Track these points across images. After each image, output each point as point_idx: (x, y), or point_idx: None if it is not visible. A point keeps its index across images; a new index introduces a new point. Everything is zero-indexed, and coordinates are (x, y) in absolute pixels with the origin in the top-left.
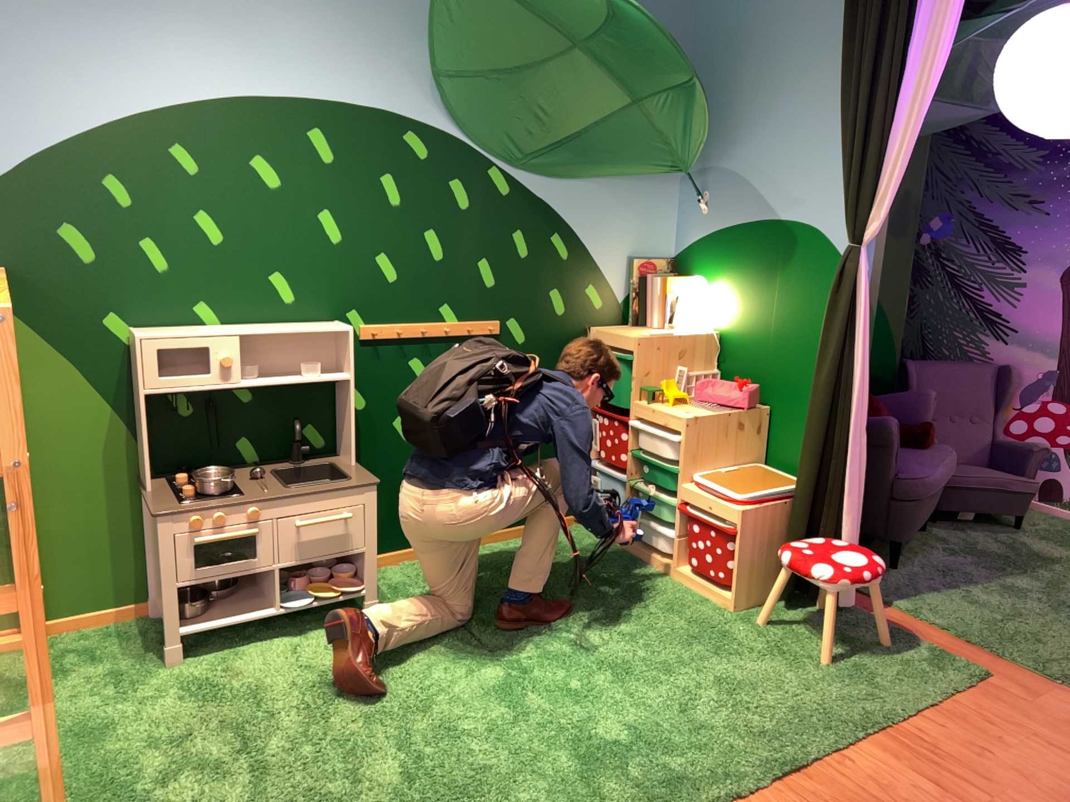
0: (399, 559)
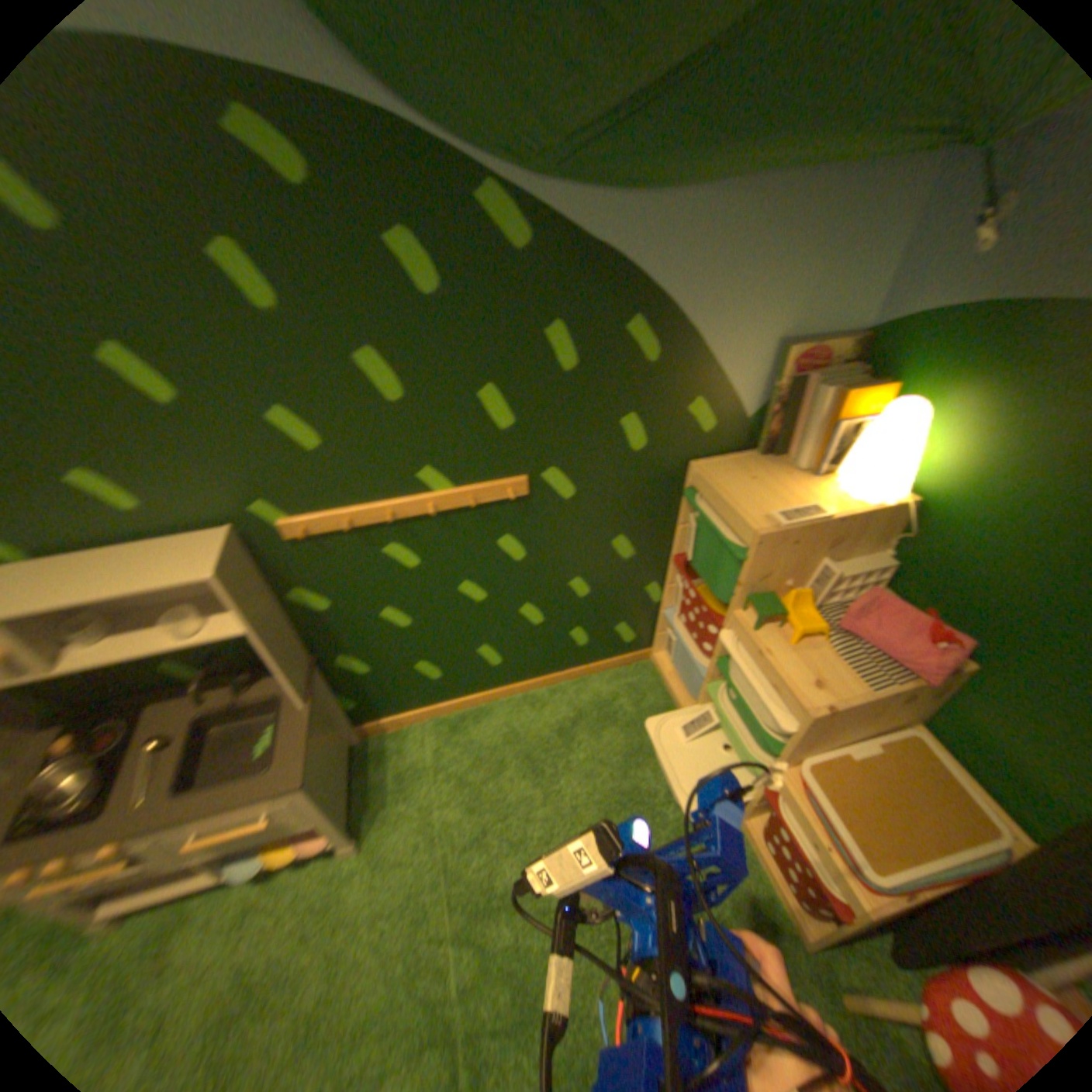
0: (426, 718)
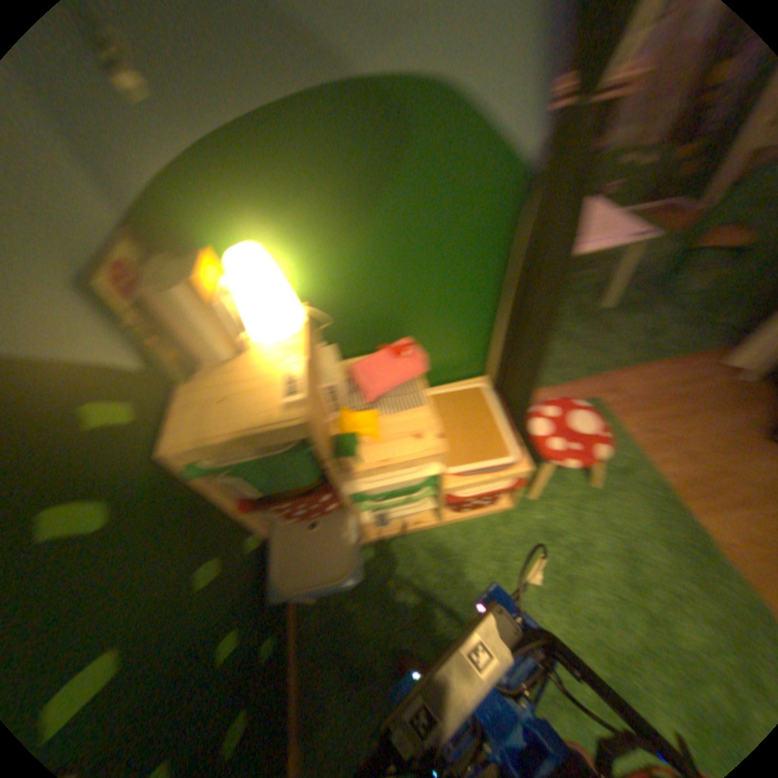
0: None
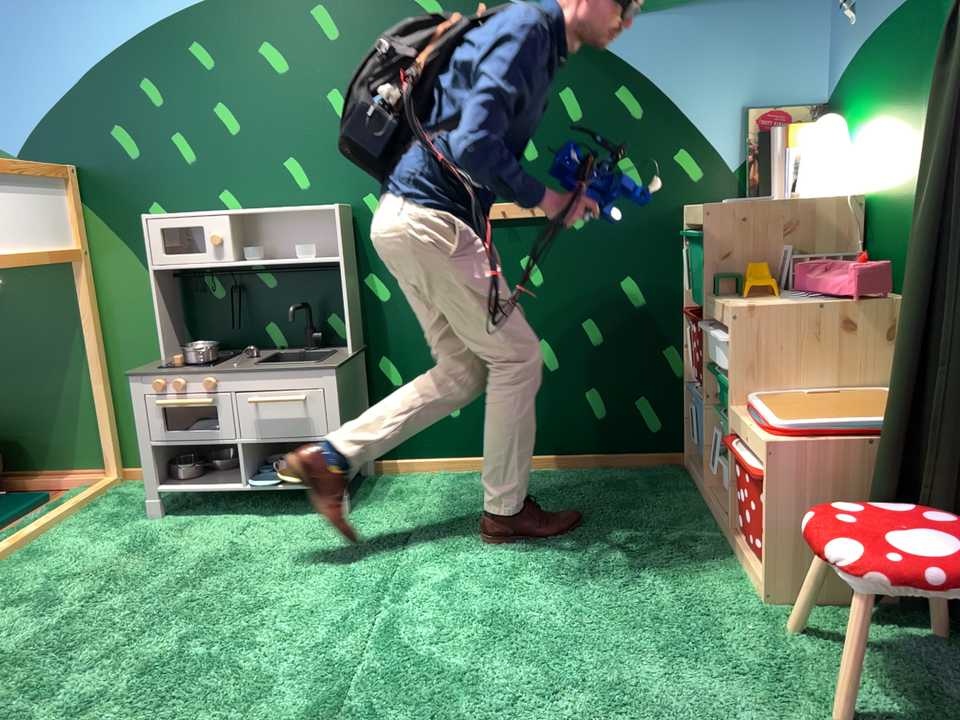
0: (435, 471)
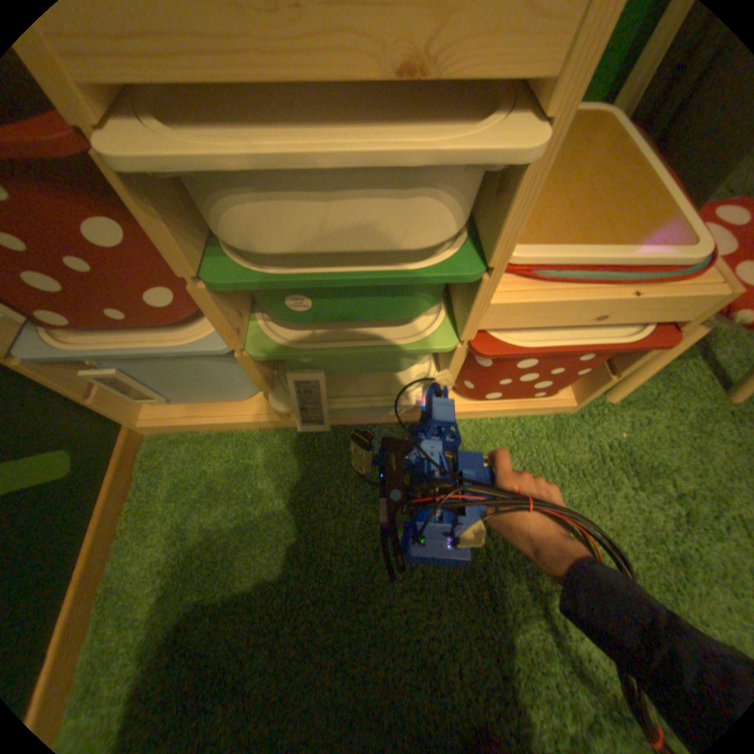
0: None
